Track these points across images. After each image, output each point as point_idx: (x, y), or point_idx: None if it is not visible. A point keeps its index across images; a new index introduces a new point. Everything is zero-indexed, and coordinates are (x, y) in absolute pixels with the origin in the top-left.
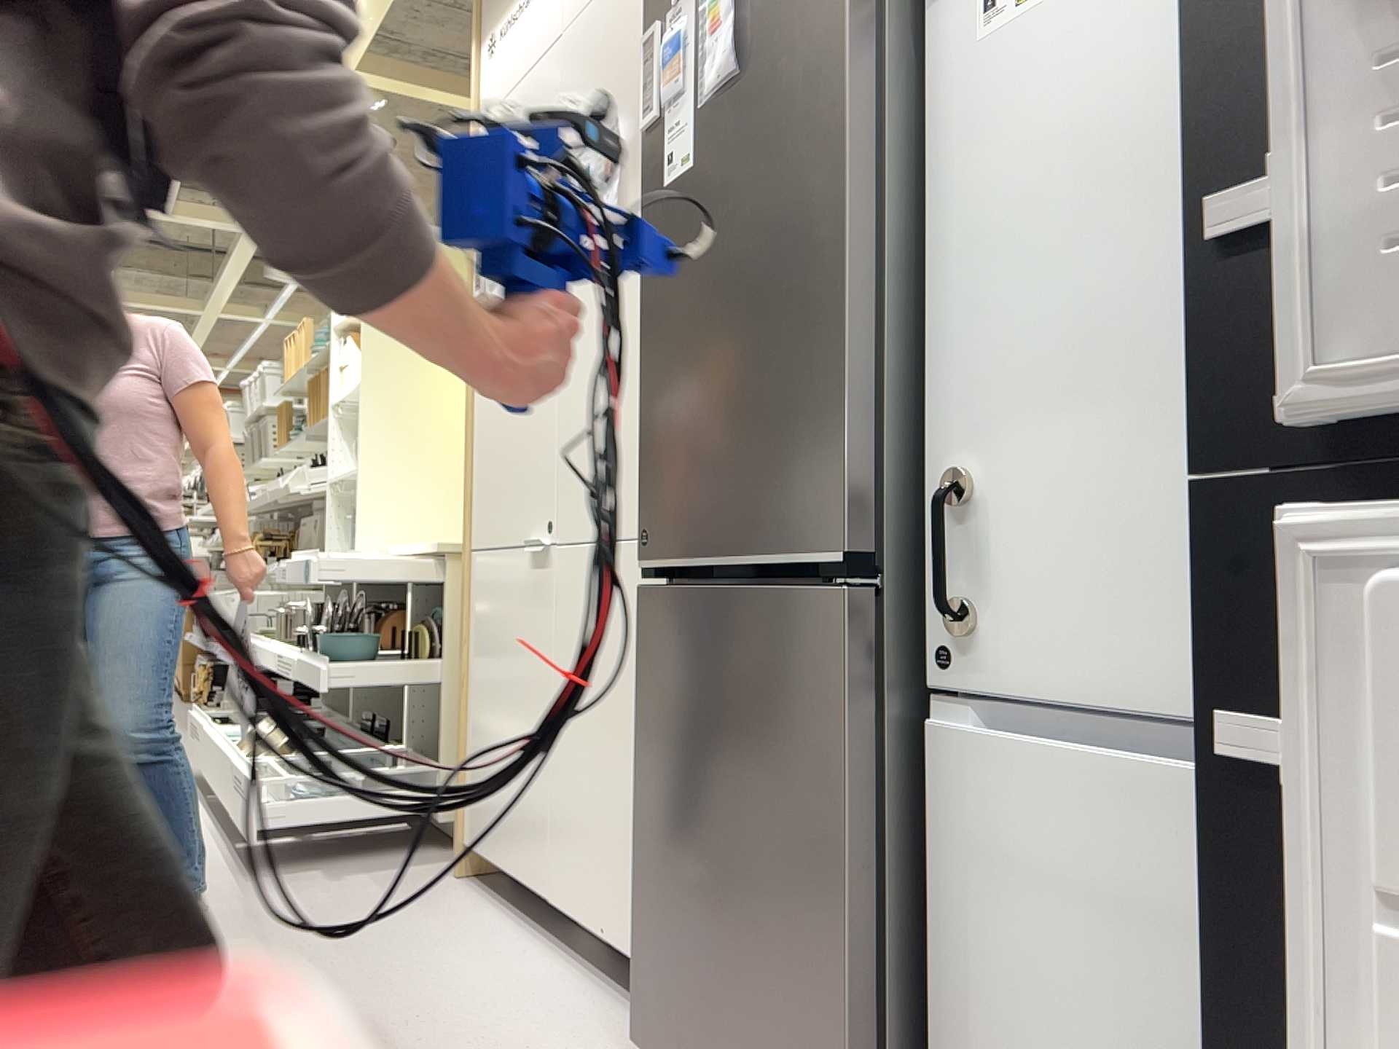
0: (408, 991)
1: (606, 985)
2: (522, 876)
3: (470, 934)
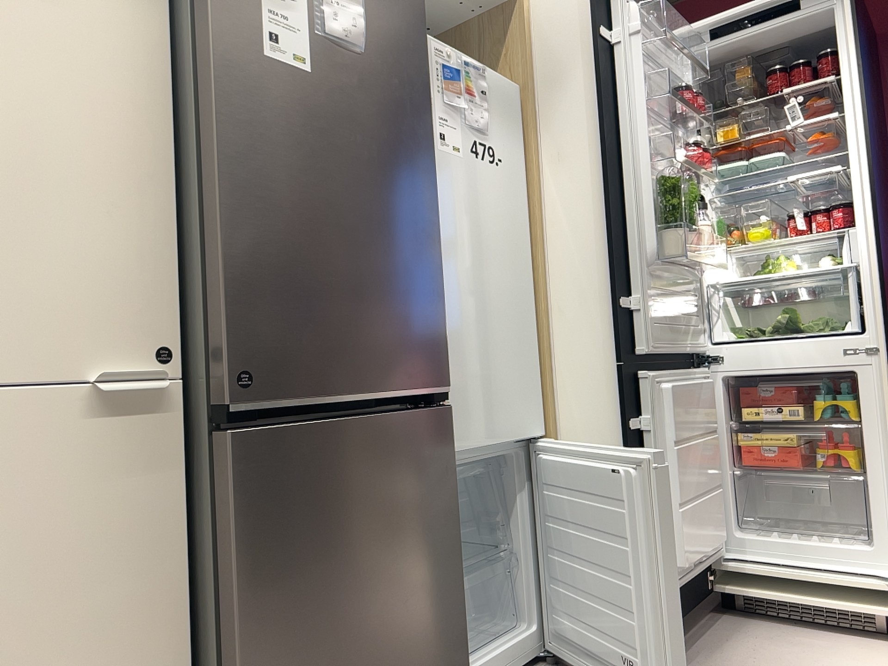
0: None
1: None
2: None
3: None
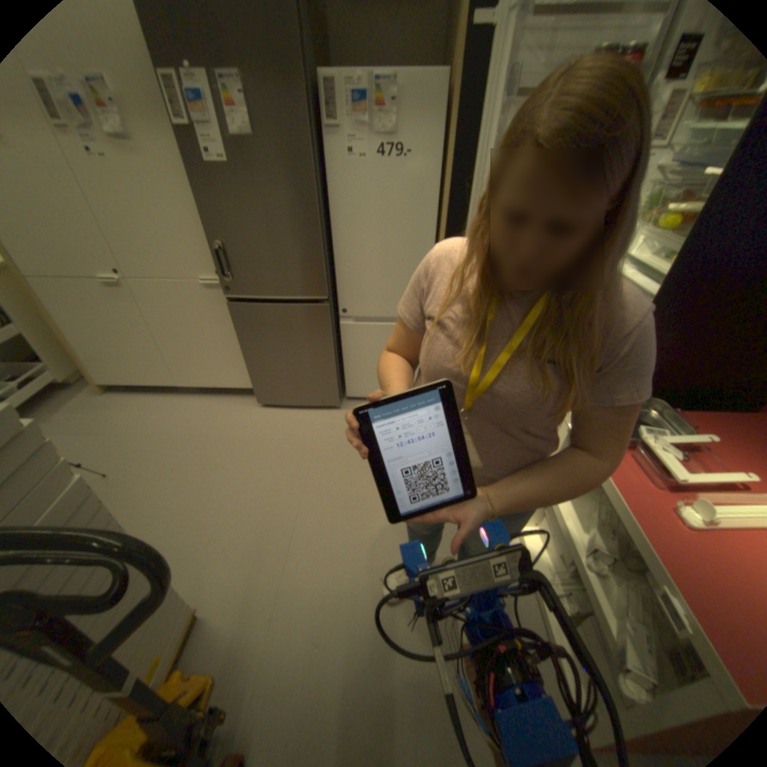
0: (169, 430)
1: (217, 396)
2: (153, 384)
3: (150, 407)
